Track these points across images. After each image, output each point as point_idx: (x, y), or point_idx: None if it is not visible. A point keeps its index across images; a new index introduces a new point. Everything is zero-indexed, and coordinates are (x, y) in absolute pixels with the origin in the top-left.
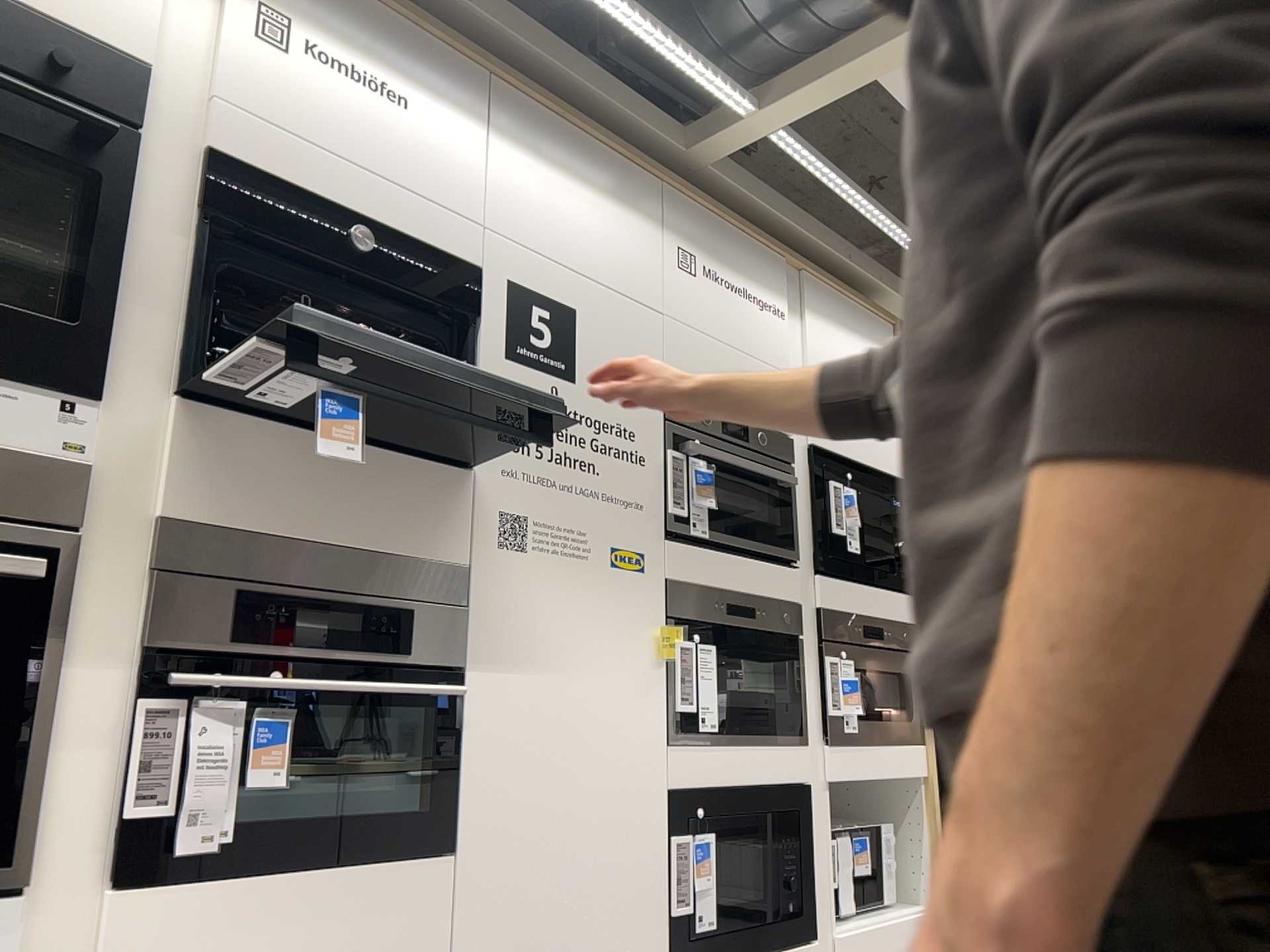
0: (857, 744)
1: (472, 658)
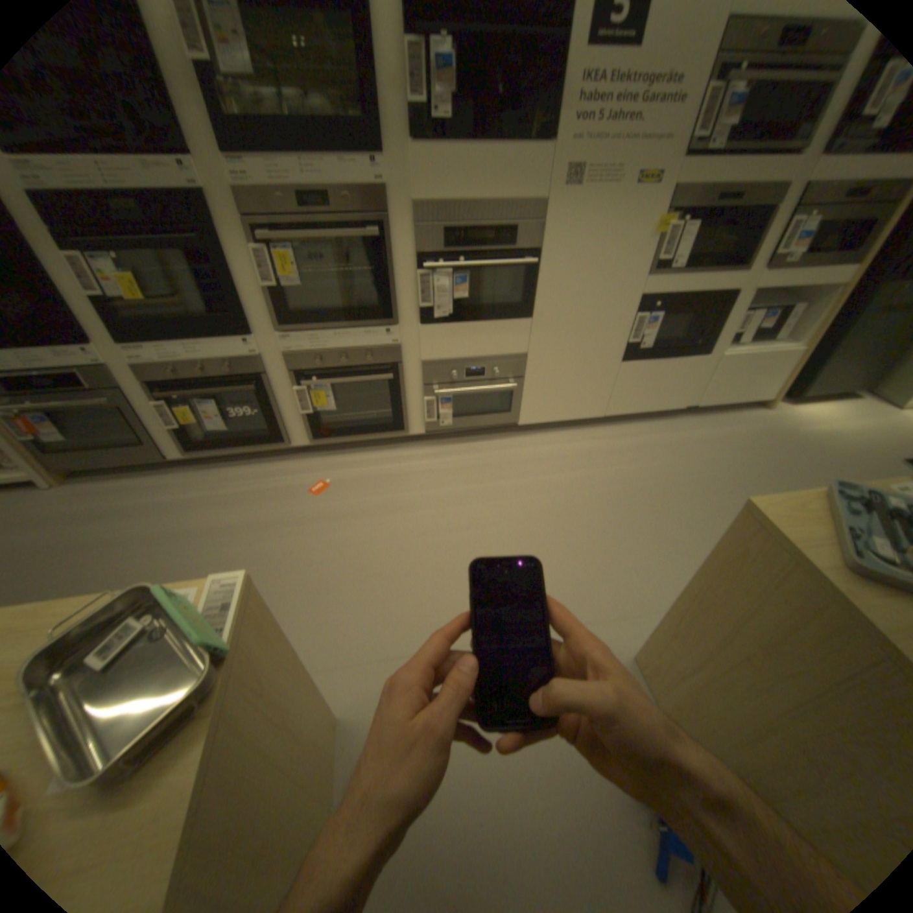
0: (793, 268)
1: (545, 244)
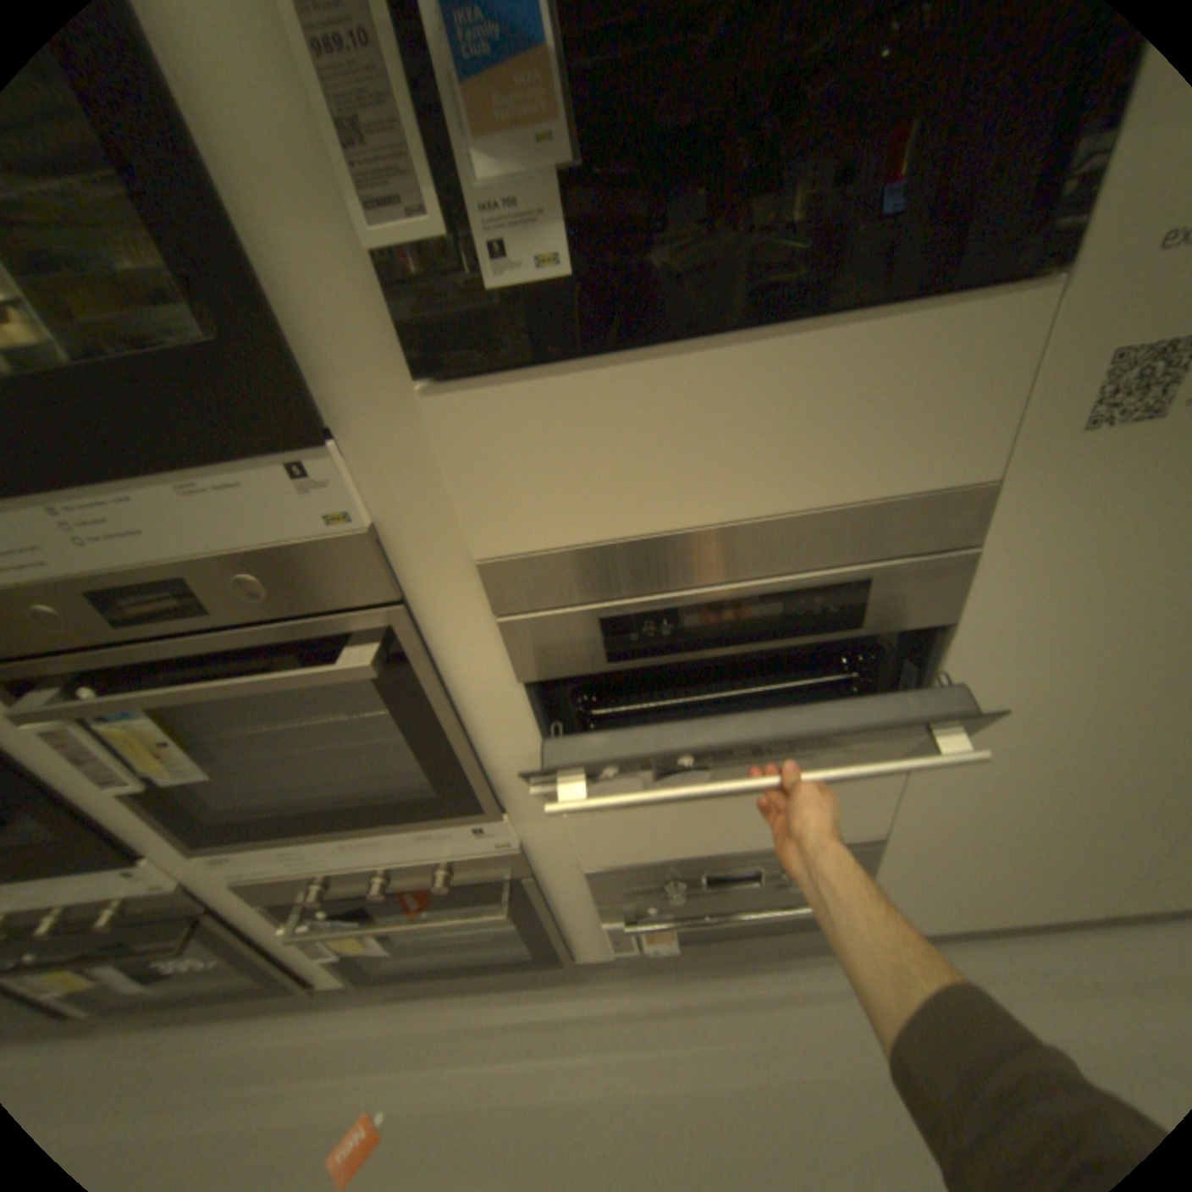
0: None
1: (979, 608)
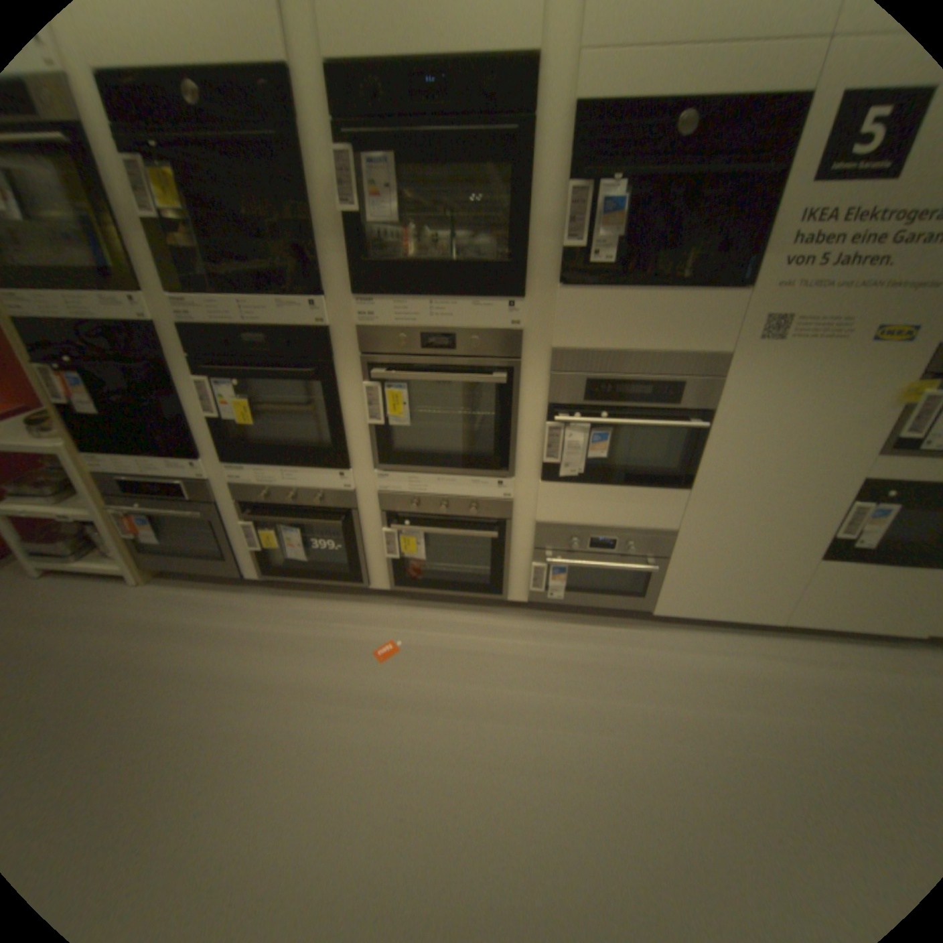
0: None
1: (723, 404)
